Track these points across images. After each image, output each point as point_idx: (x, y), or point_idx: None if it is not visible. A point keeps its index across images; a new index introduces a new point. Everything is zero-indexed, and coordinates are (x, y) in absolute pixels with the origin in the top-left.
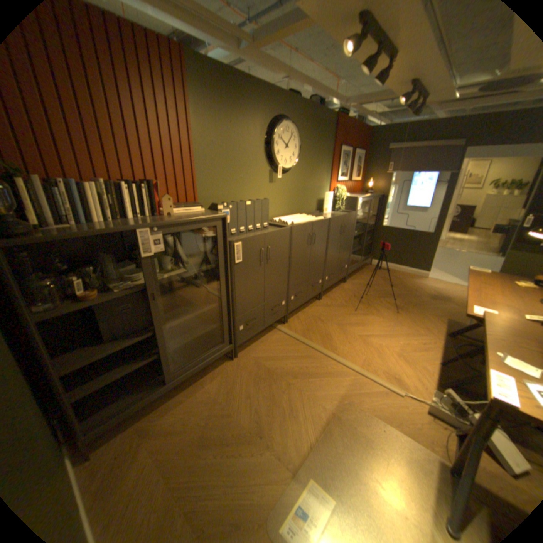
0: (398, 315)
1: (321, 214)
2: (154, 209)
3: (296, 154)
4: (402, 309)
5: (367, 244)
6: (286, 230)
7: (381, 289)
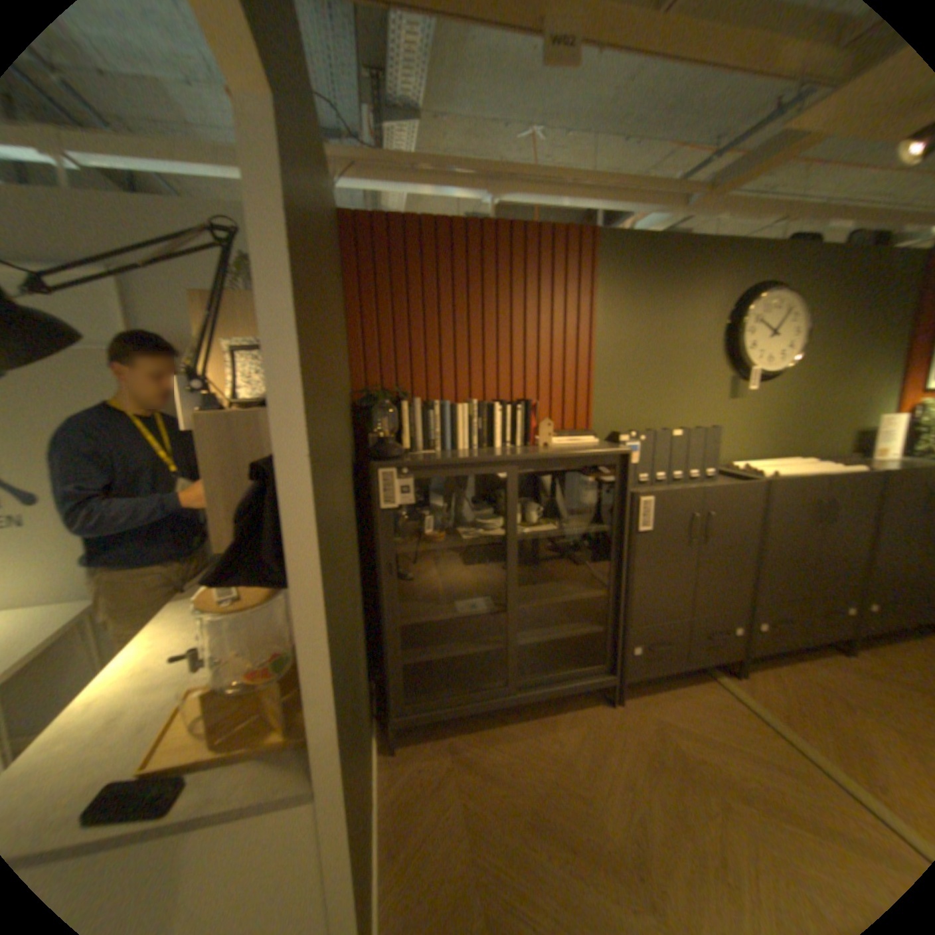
0: None
1: (866, 460)
2: (528, 437)
3: (799, 344)
4: None
5: None
6: (756, 486)
7: None
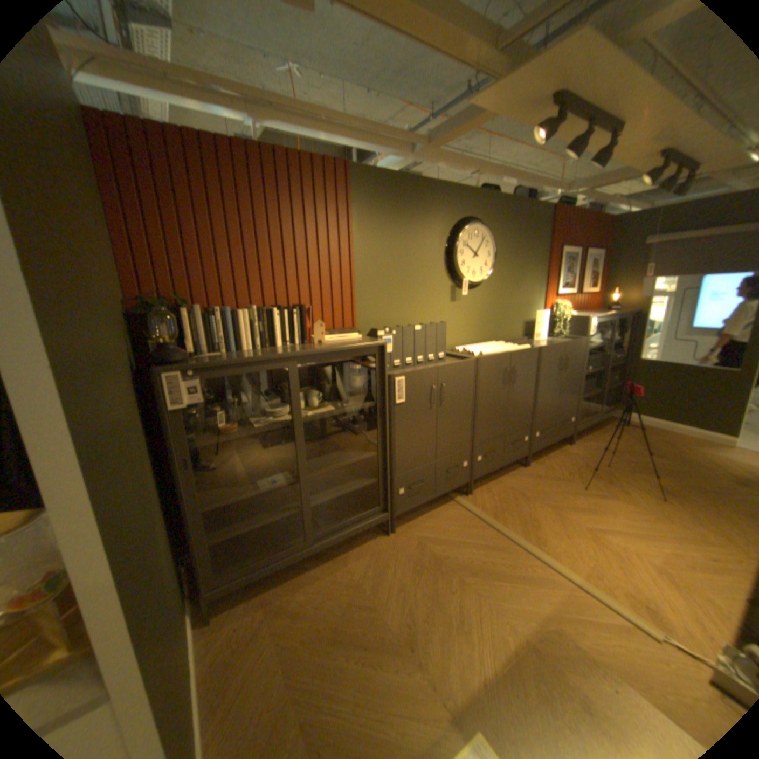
0: (665, 505)
1: (530, 341)
2: (305, 337)
3: (490, 263)
4: (675, 495)
5: (613, 388)
6: (469, 363)
7: (637, 461)
